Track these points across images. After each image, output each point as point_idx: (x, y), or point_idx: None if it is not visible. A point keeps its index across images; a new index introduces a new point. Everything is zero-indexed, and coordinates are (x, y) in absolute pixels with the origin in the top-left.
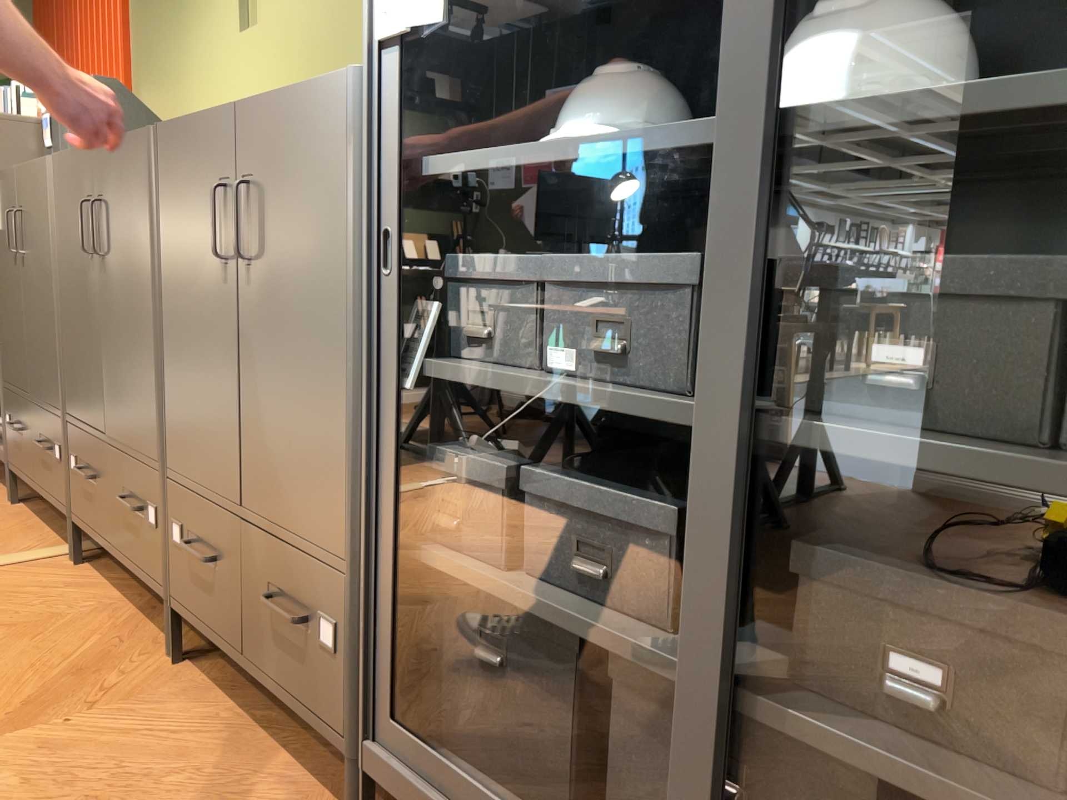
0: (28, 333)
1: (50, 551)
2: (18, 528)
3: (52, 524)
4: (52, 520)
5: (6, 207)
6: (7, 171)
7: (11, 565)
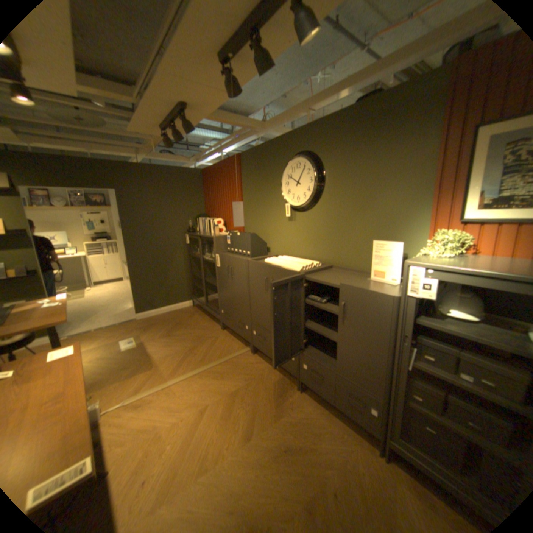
0: (234, 295)
1: (245, 350)
2: (230, 340)
3: (237, 338)
4: (236, 336)
5: (224, 262)
6: (224, 254)
7: (238, 355)
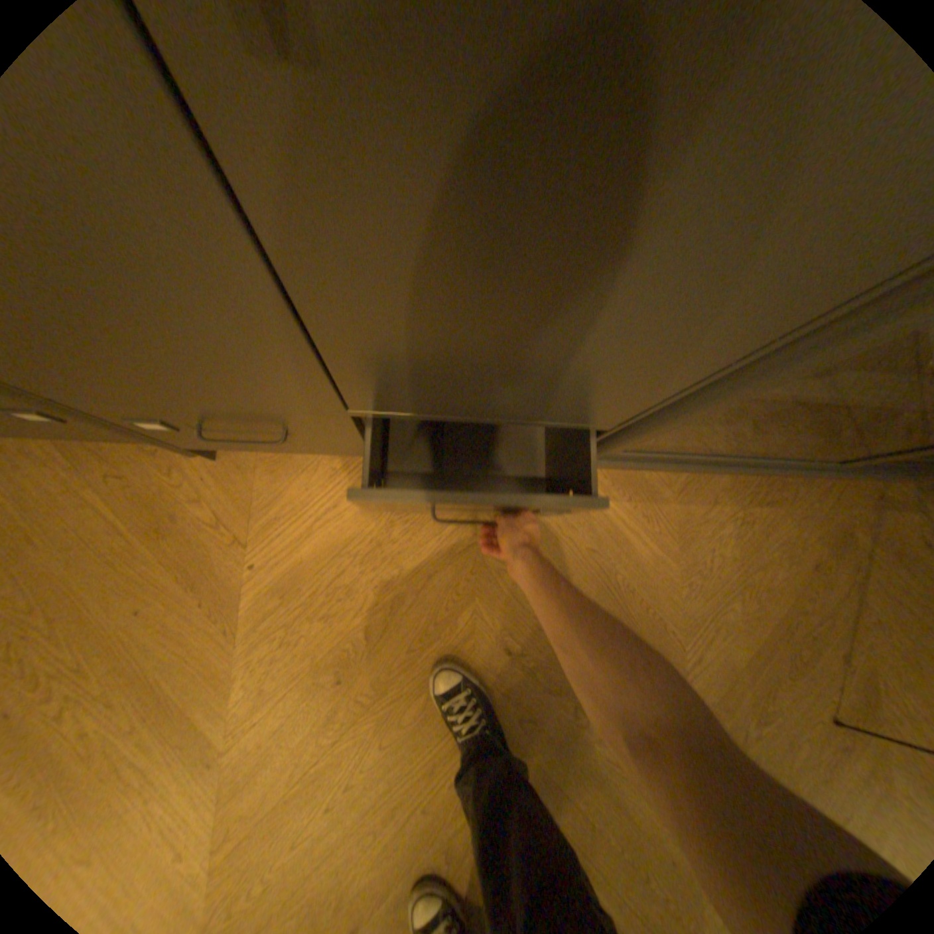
0: None
1: None
2: None
3: None
4: None
5: None
6: None
7: None
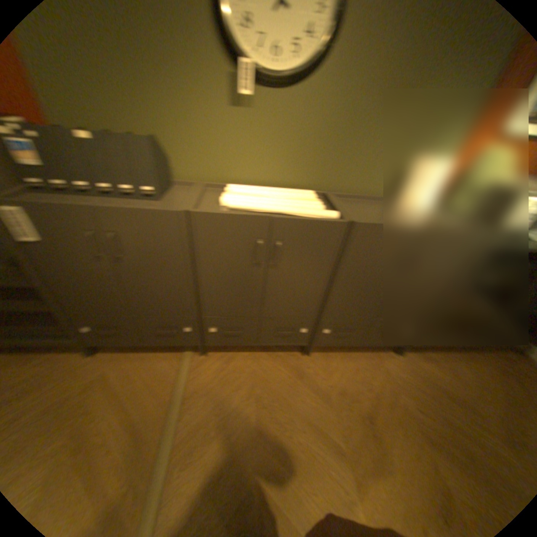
0: (133, 291)
1: (189, 359)
2: (137, 362)
3: (146, 351)
4: (139, 349)
5: (65, 227)
6: (60, 203)
7: (189, 374)
